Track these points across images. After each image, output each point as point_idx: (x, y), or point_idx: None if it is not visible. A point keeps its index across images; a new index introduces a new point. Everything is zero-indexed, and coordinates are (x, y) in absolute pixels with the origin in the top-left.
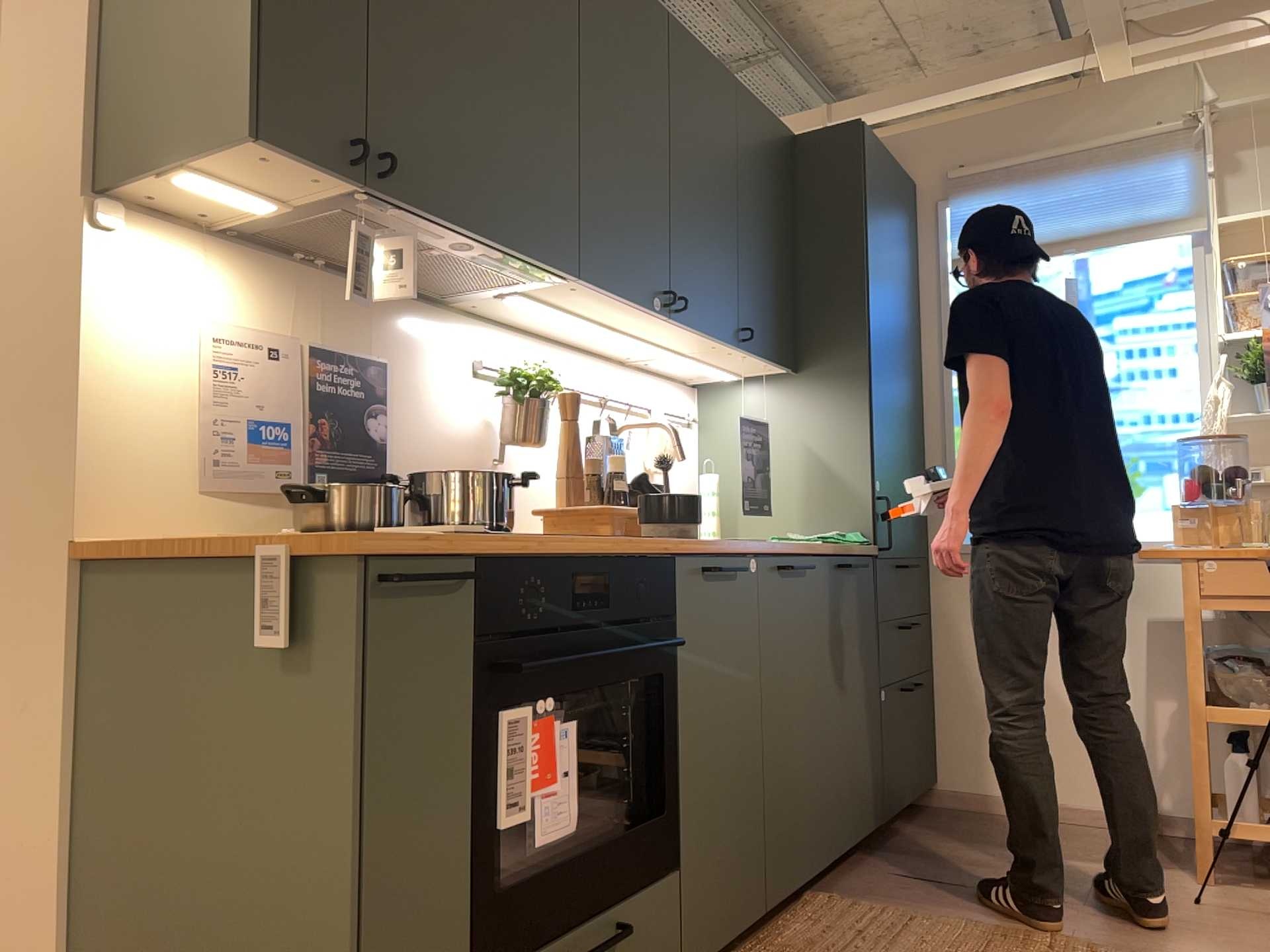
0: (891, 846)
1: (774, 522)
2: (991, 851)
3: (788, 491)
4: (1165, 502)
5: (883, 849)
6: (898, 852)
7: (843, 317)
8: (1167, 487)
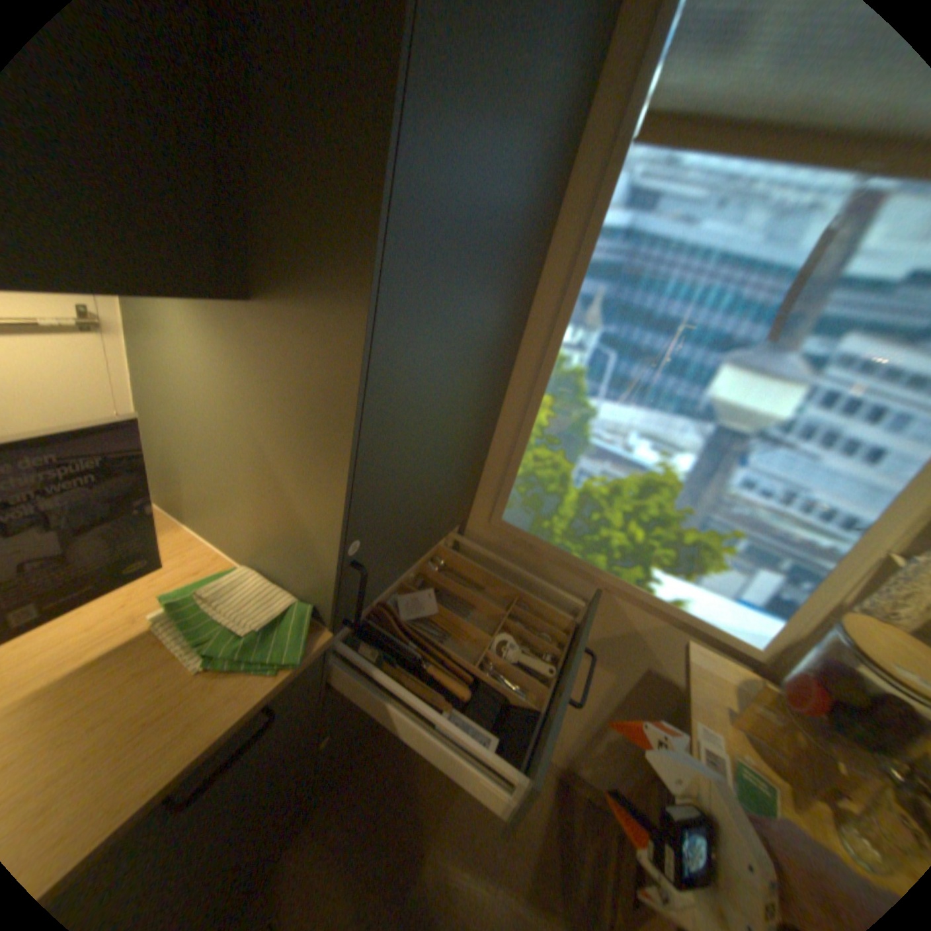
0: (324, 807)
1: (221, 521)
2: (411, 836)
3: (236, 493)
4: (744, 594)
5: (310, 820)
6: (319, 835)
7: (338, 197)
8: (759, 581)
